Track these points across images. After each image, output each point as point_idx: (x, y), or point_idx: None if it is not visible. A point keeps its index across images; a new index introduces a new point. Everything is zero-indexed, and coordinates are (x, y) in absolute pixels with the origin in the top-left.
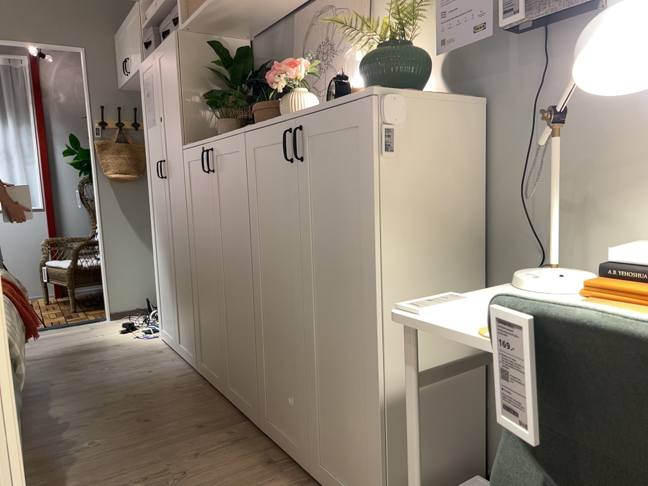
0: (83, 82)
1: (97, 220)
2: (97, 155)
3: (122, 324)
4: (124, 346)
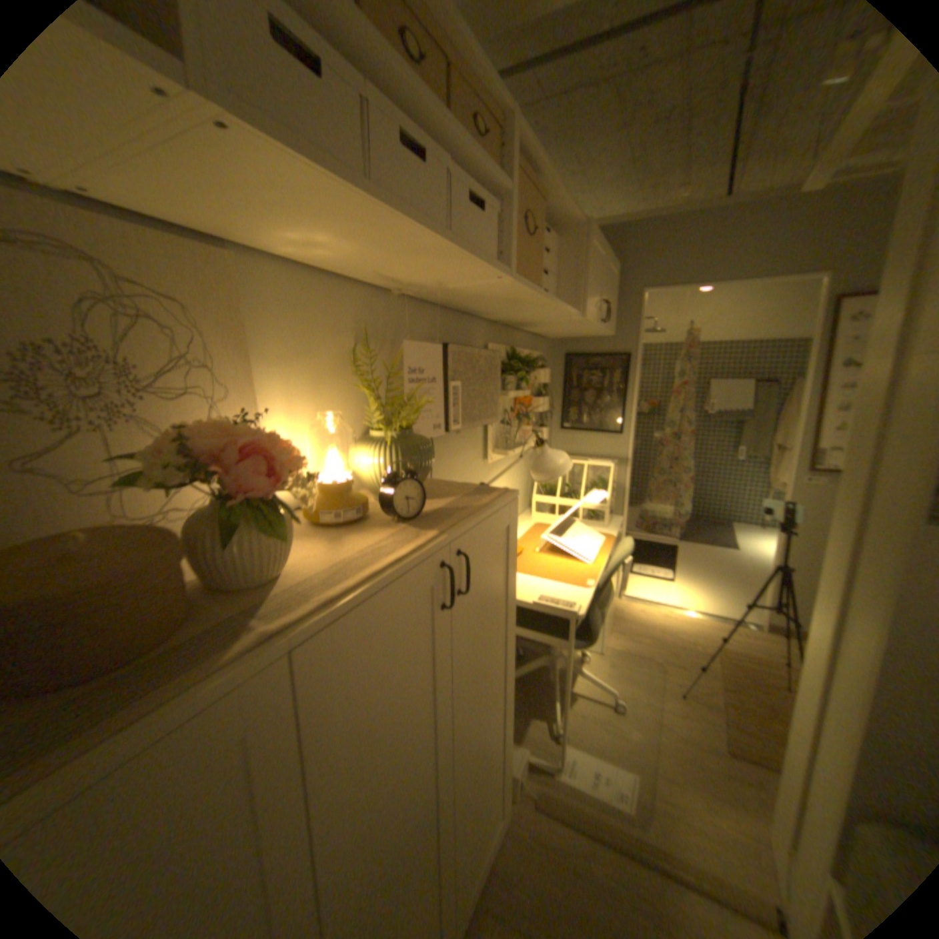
0: None
1: None
2: None
3: None
4: None
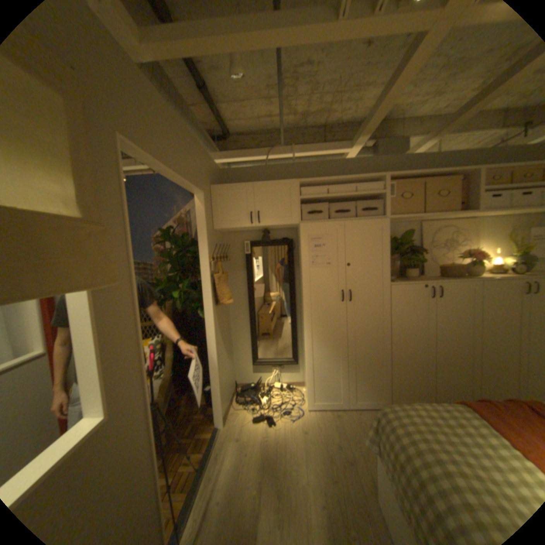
0: (201, 223)
1: (211, 344)
2: (211, 287)
3: (246, 423)
4: (311, 430)
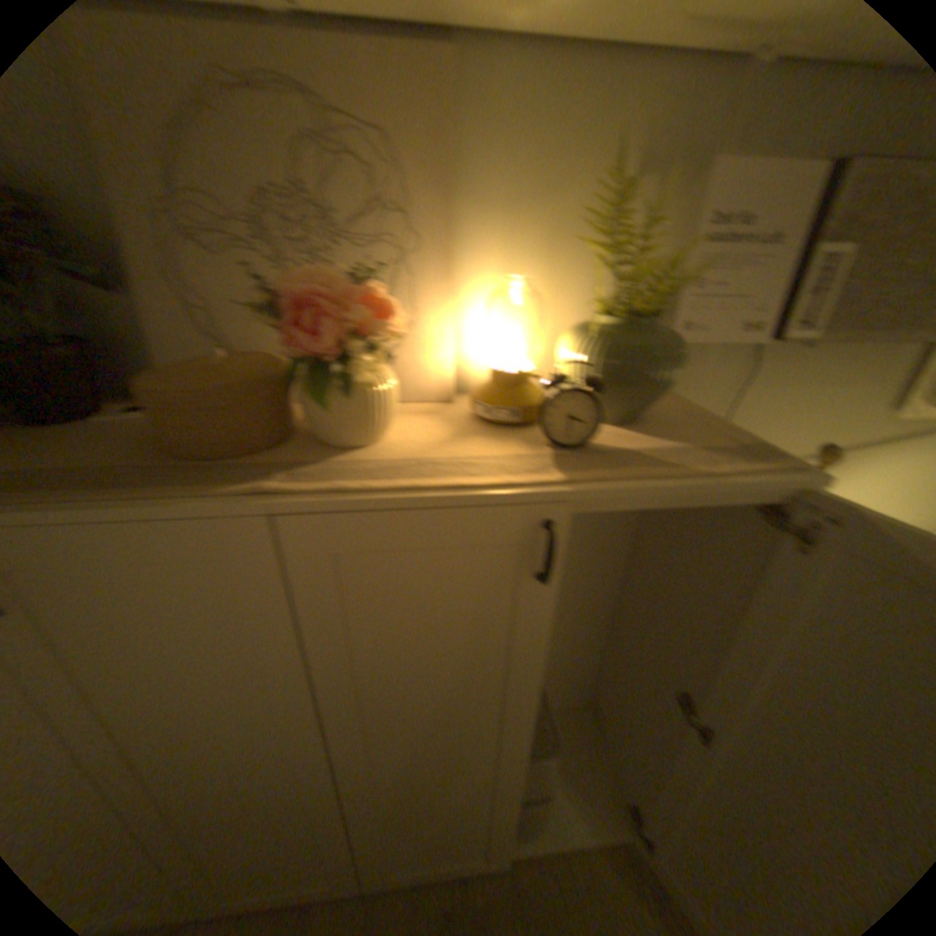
0: None
1: None
2: None
3: None
4: None
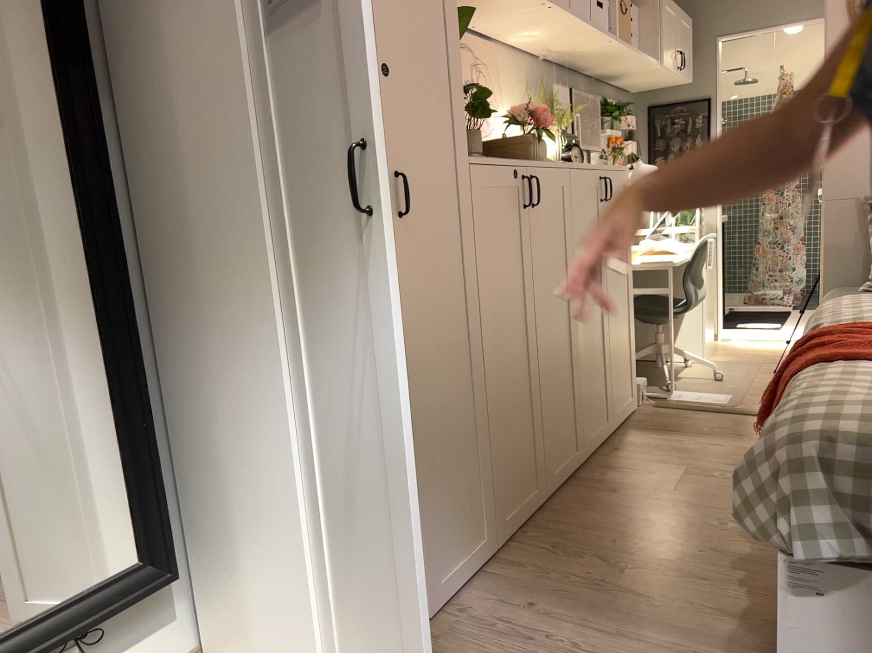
0: None
1: None
2: None
3: None
4: None
